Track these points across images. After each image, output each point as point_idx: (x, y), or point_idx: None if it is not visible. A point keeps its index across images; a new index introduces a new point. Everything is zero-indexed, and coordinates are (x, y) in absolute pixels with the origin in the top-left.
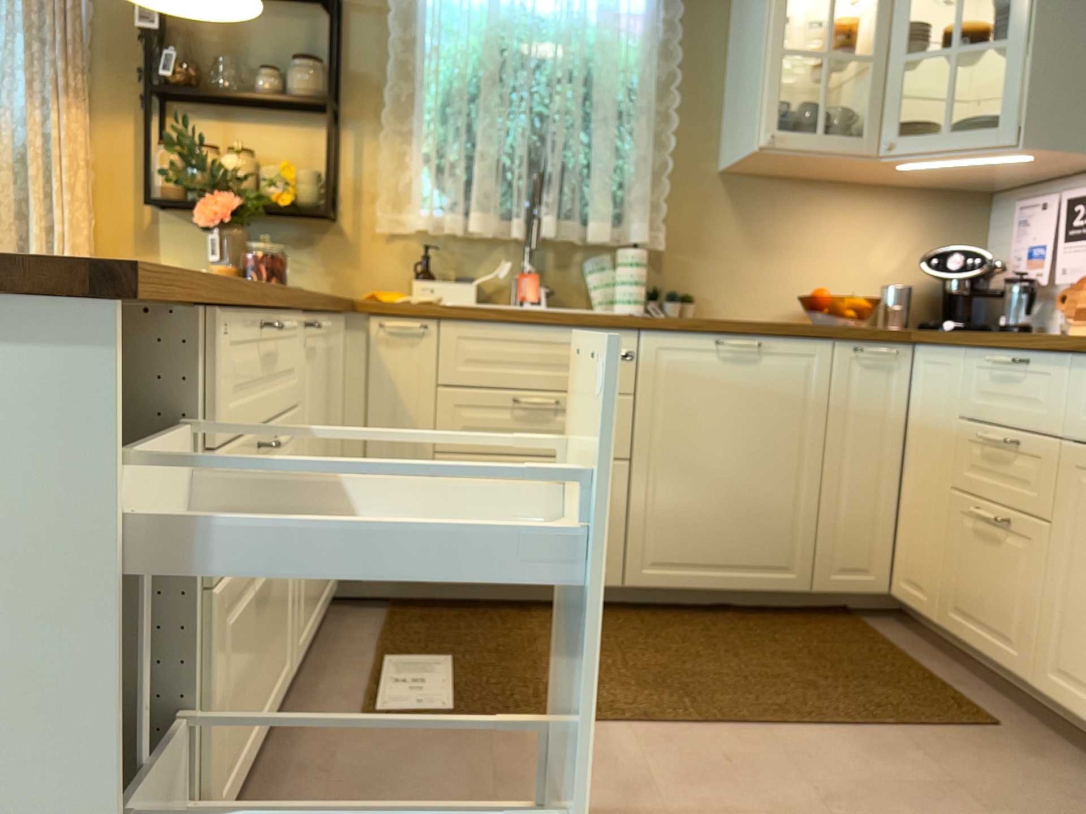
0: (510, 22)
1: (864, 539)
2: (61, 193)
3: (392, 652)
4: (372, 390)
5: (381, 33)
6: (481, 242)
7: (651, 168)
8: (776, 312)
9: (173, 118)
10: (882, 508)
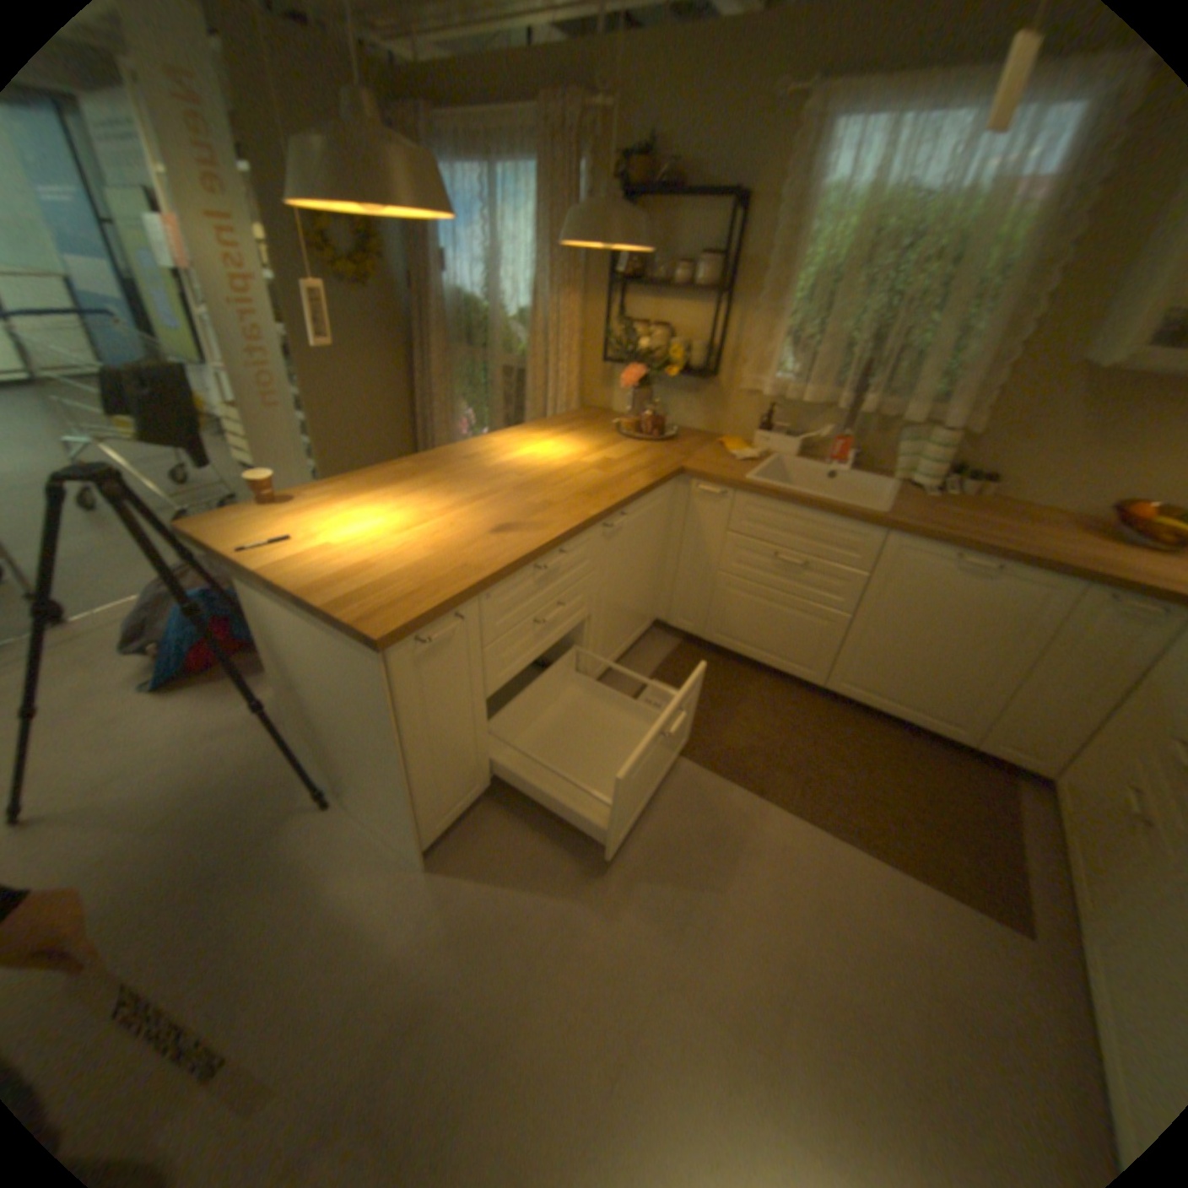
0: (893, 201)
1: (1046, 737)
2: (561, 352)
3: (661, 677)
4: (688, 524)
5: (776, 219)
6: (818, 404)
7: (1000, 352)
8: (1093, 506)
9: (627, 295)
10: (1078, 724)
